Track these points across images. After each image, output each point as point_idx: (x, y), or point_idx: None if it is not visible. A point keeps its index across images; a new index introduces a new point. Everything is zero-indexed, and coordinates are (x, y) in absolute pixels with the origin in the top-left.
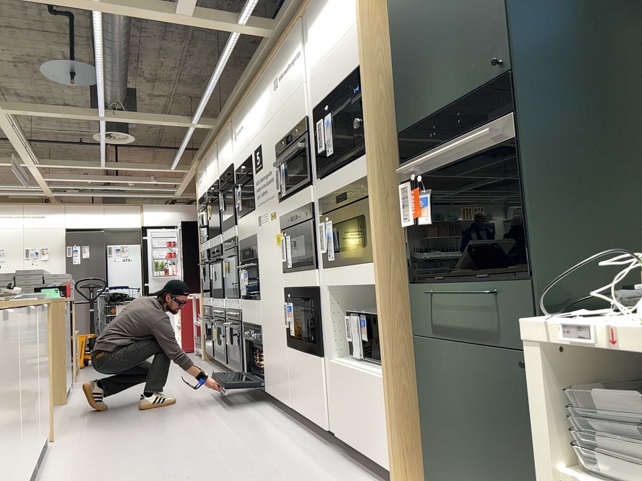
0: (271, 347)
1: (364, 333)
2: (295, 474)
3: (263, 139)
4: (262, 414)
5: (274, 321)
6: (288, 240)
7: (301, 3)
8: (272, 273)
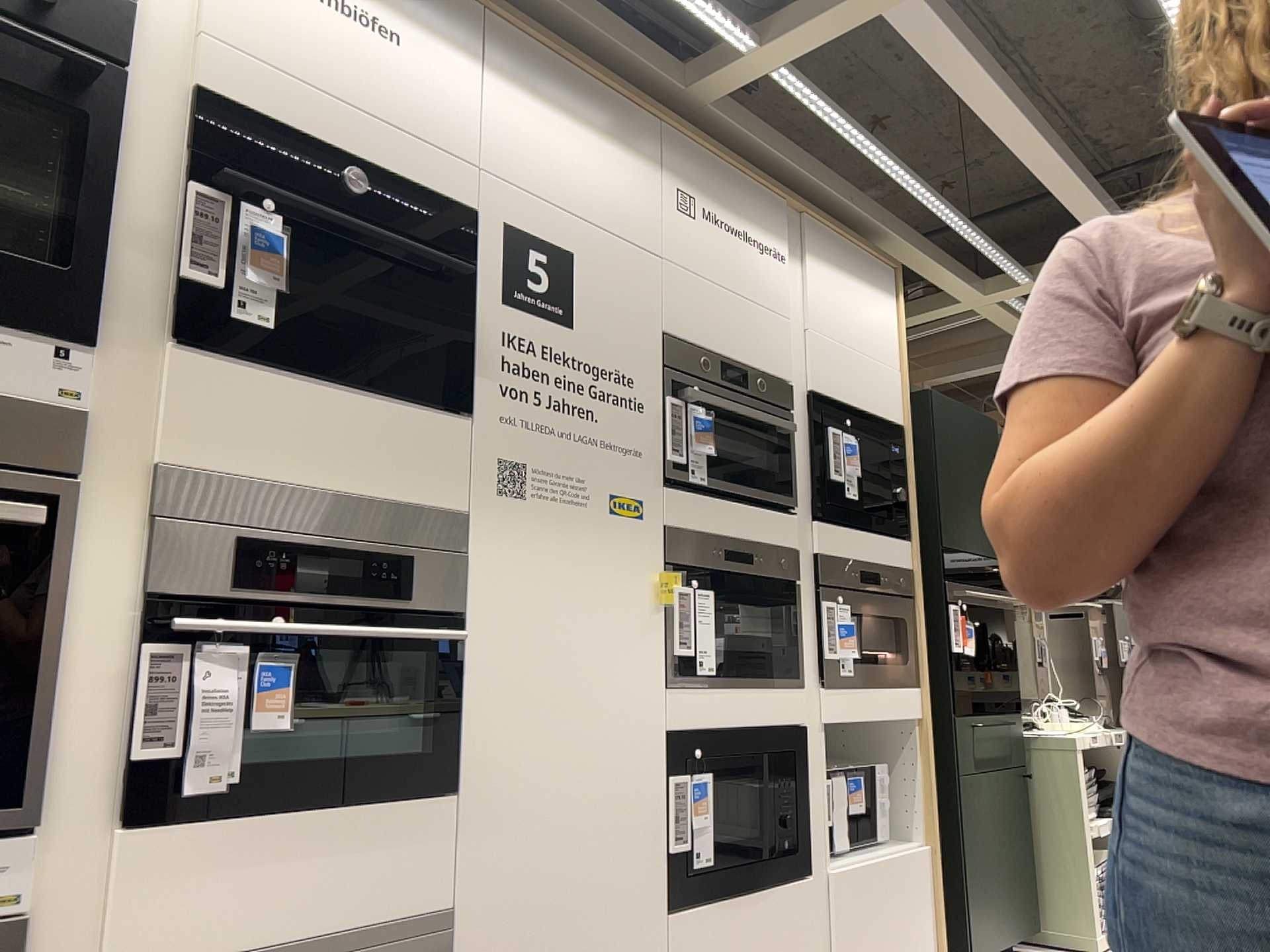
0: None
1: (865, 798)
2: None
3: (589, 254)
4: None
5: (583, 853)
6: (706, 601)
7: (763, 161)
8: (594, 682)
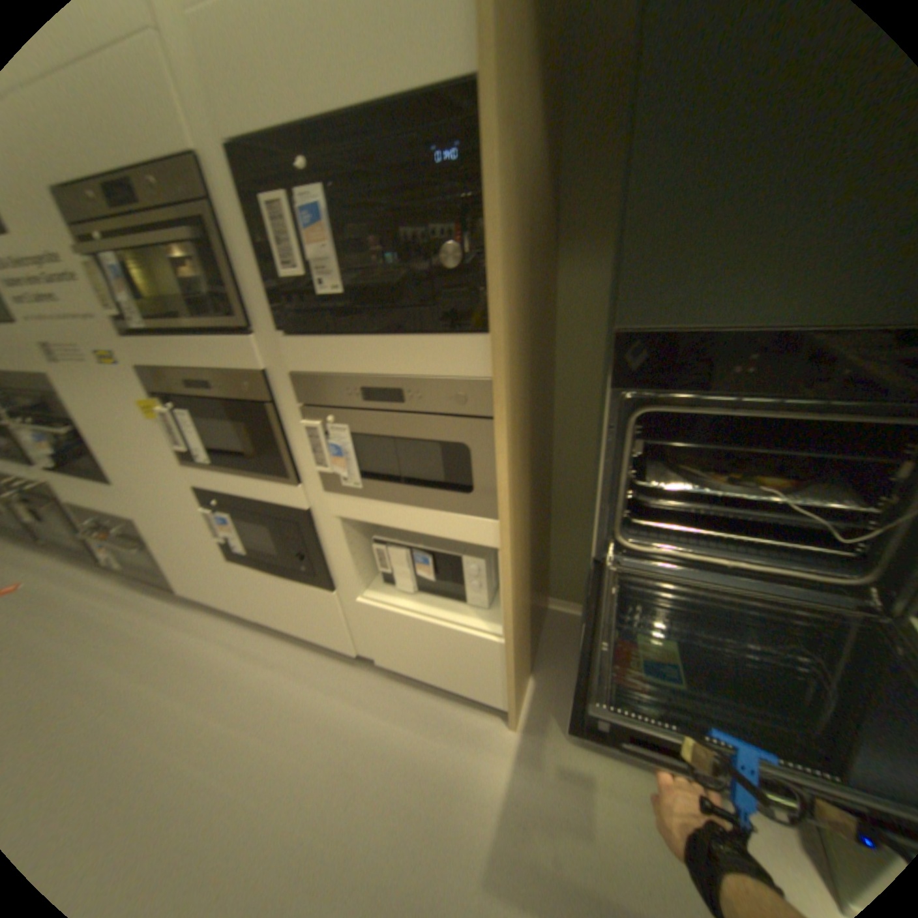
0: (171, 555)
1: (422, 575)
2: (360, 757)
3: None
4: (192, 636)
5: (166, 525)
6: (177, 418)
7: None
8: (134, 457)
